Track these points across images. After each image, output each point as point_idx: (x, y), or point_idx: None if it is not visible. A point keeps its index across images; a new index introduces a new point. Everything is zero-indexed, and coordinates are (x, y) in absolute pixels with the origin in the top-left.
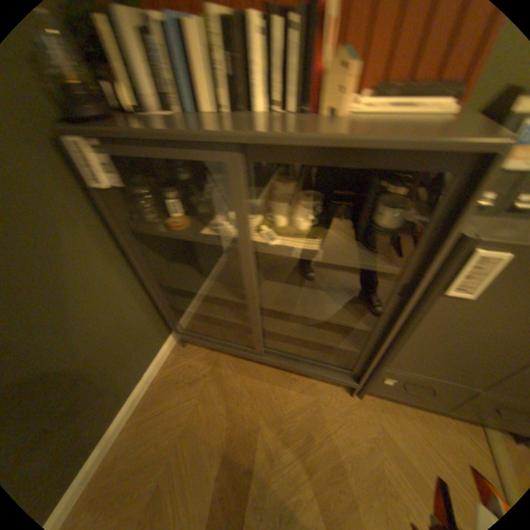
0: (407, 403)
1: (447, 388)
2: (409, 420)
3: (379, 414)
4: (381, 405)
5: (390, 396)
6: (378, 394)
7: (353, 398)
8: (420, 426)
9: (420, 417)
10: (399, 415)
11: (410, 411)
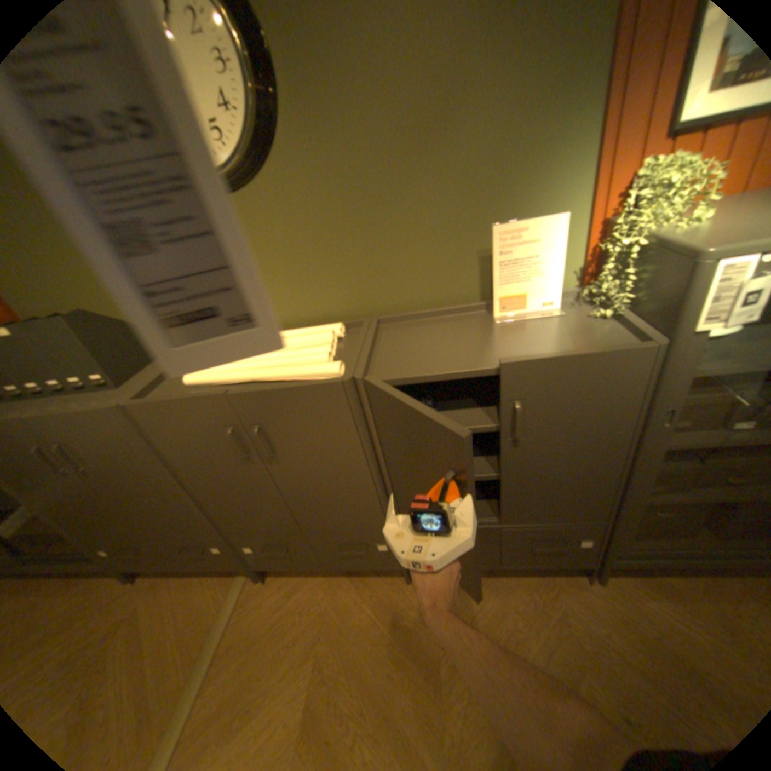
0: (148, 572)
1: (126, 543)
2: (168, 592)
3: (141, 595)
4: (149, 585)
5: (129, 570)
6: (124, 572)
7: (123, 586)
8: (174, 595)
9: (181, 585)
10: (161, 590)
11: (175, 583)
